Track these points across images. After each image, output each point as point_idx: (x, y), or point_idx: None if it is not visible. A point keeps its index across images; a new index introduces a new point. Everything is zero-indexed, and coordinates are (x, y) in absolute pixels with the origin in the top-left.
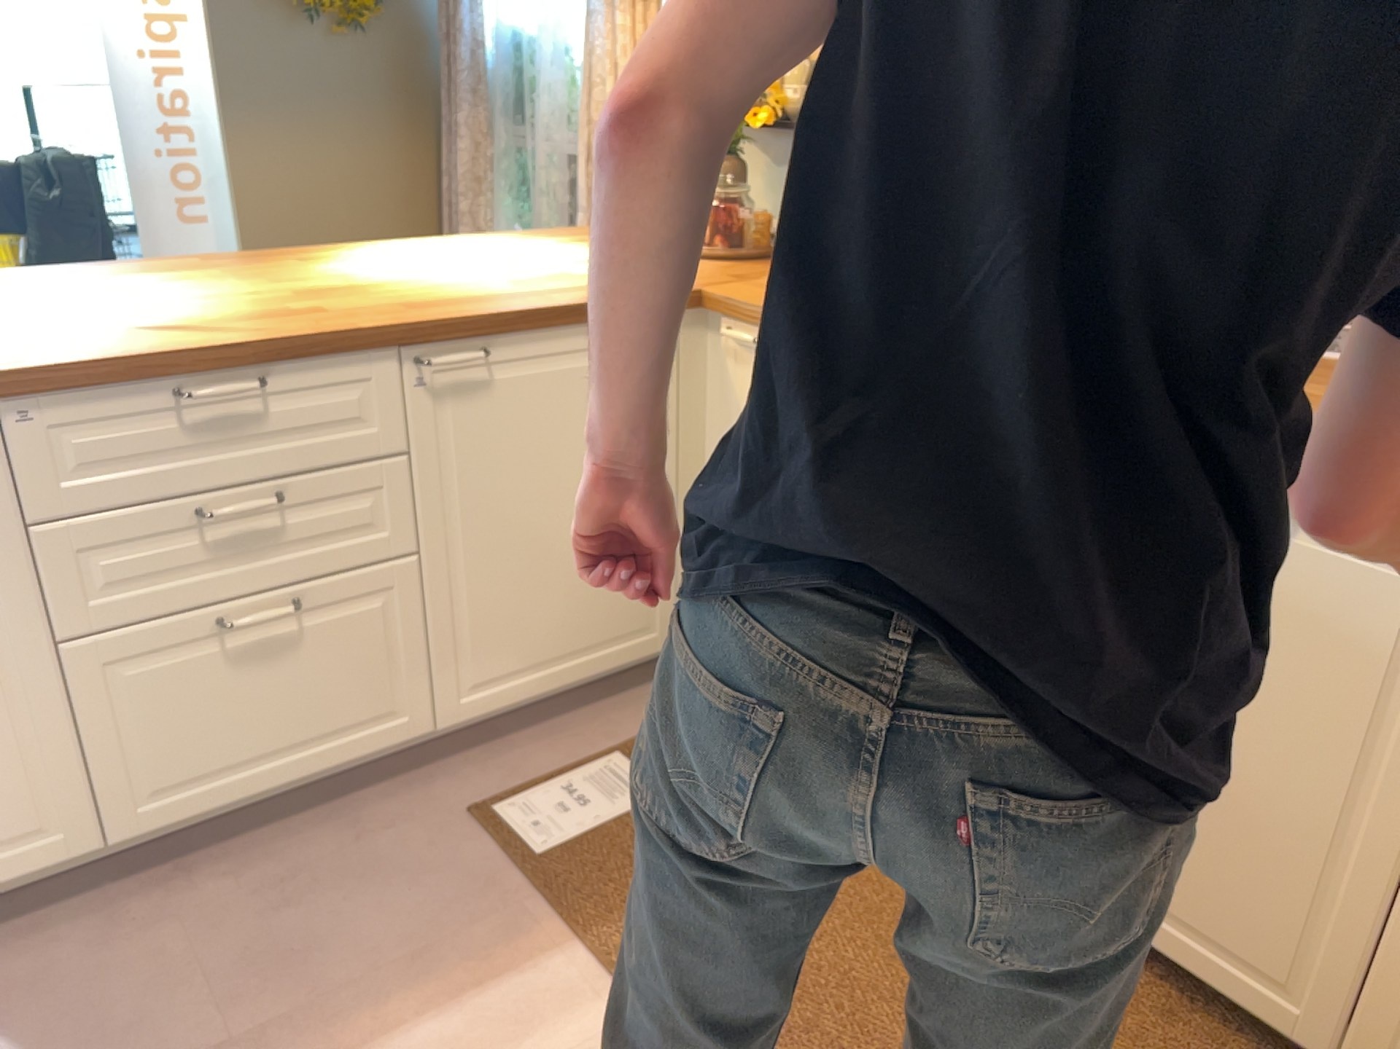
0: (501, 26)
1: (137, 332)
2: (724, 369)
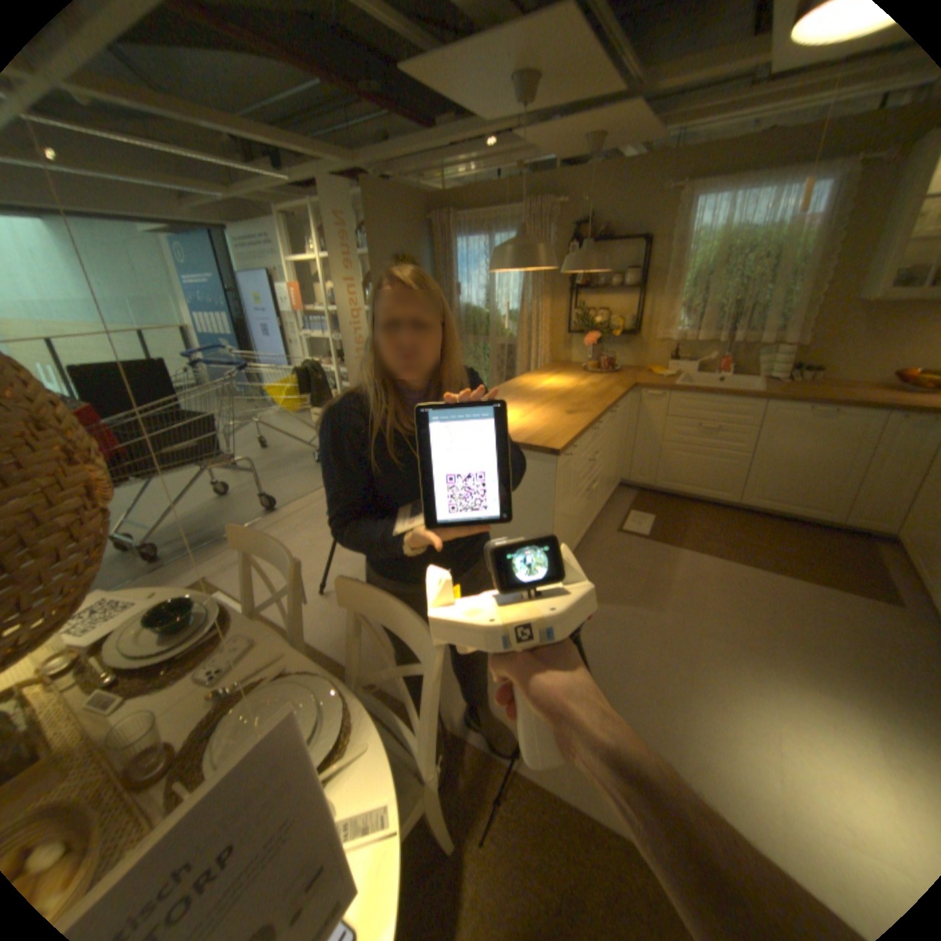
0: (468, 304)
1: (567, 415)
2: (641, 403)
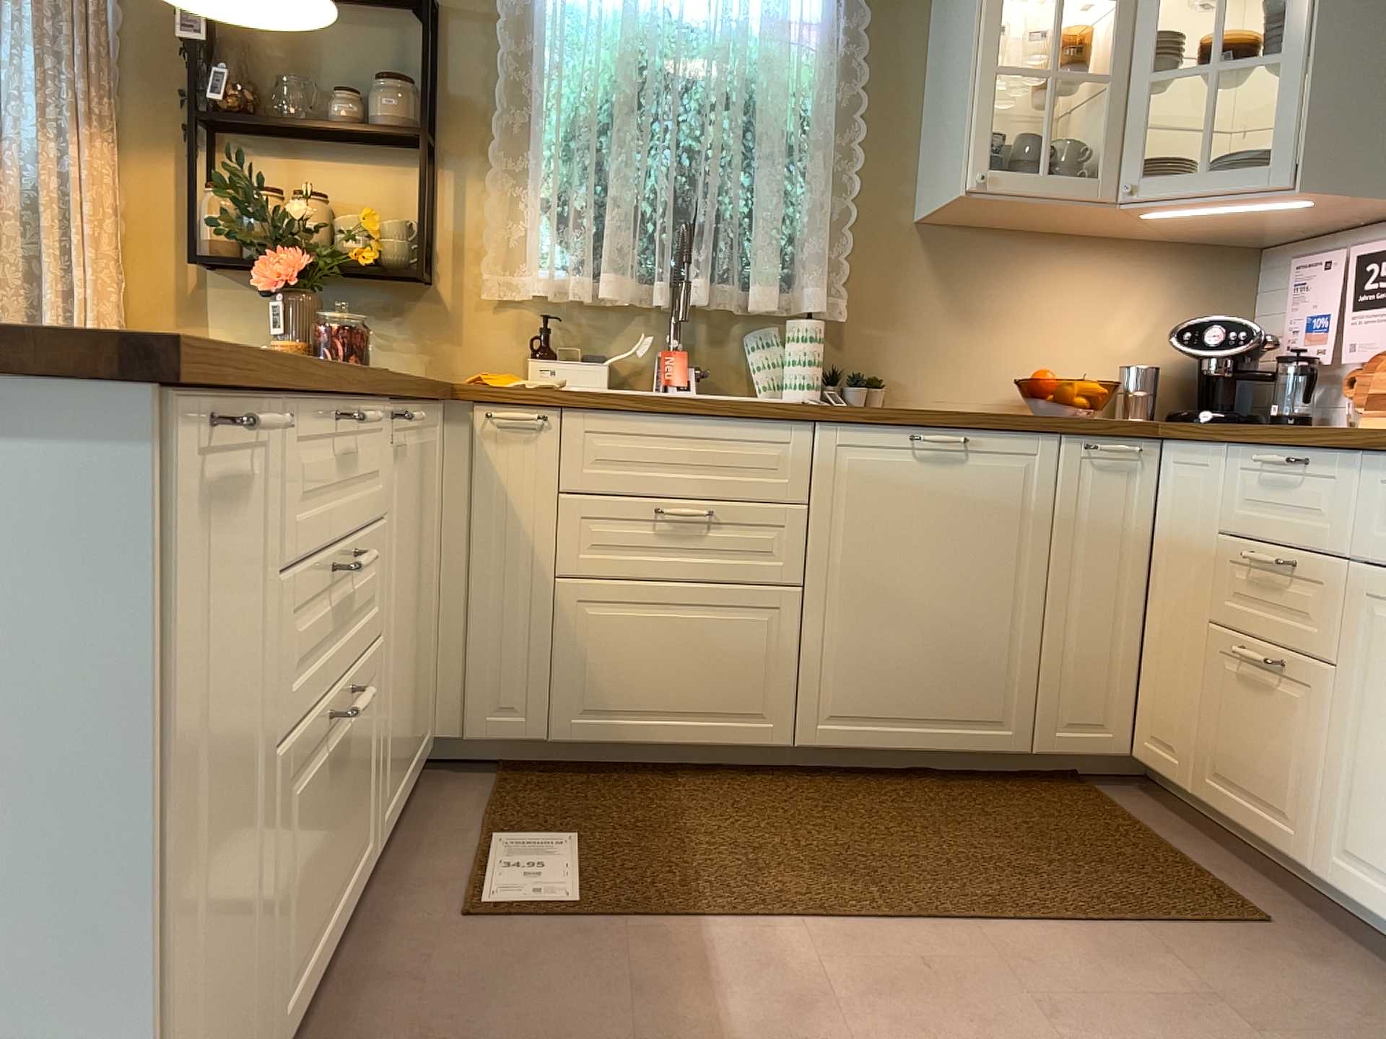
0: None
1: None
2: (478, 454)
